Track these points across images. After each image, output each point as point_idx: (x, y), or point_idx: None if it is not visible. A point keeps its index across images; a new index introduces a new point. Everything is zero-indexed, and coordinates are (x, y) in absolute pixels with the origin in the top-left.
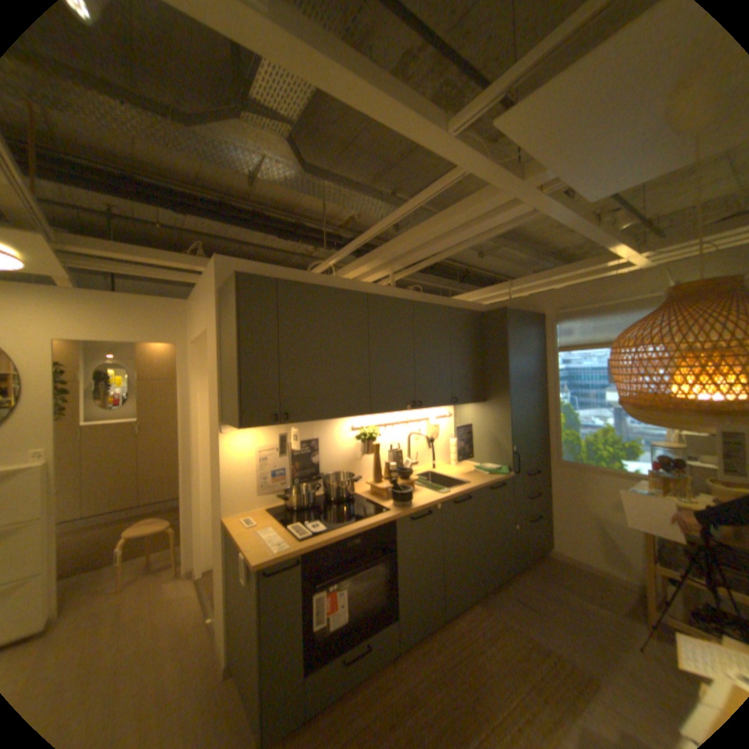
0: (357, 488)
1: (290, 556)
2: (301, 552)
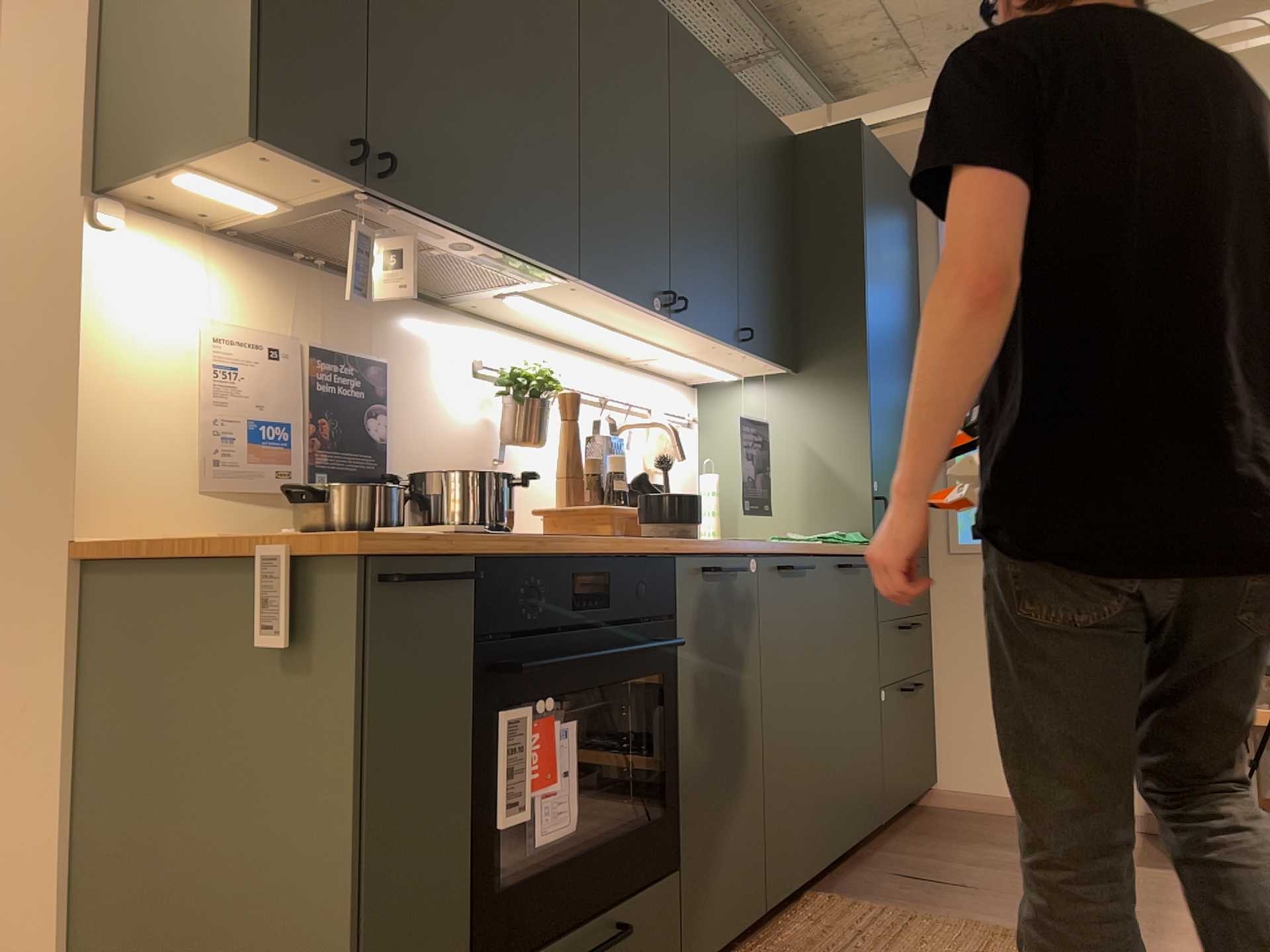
0: None
1: (451, 547)
2: (478, 544)
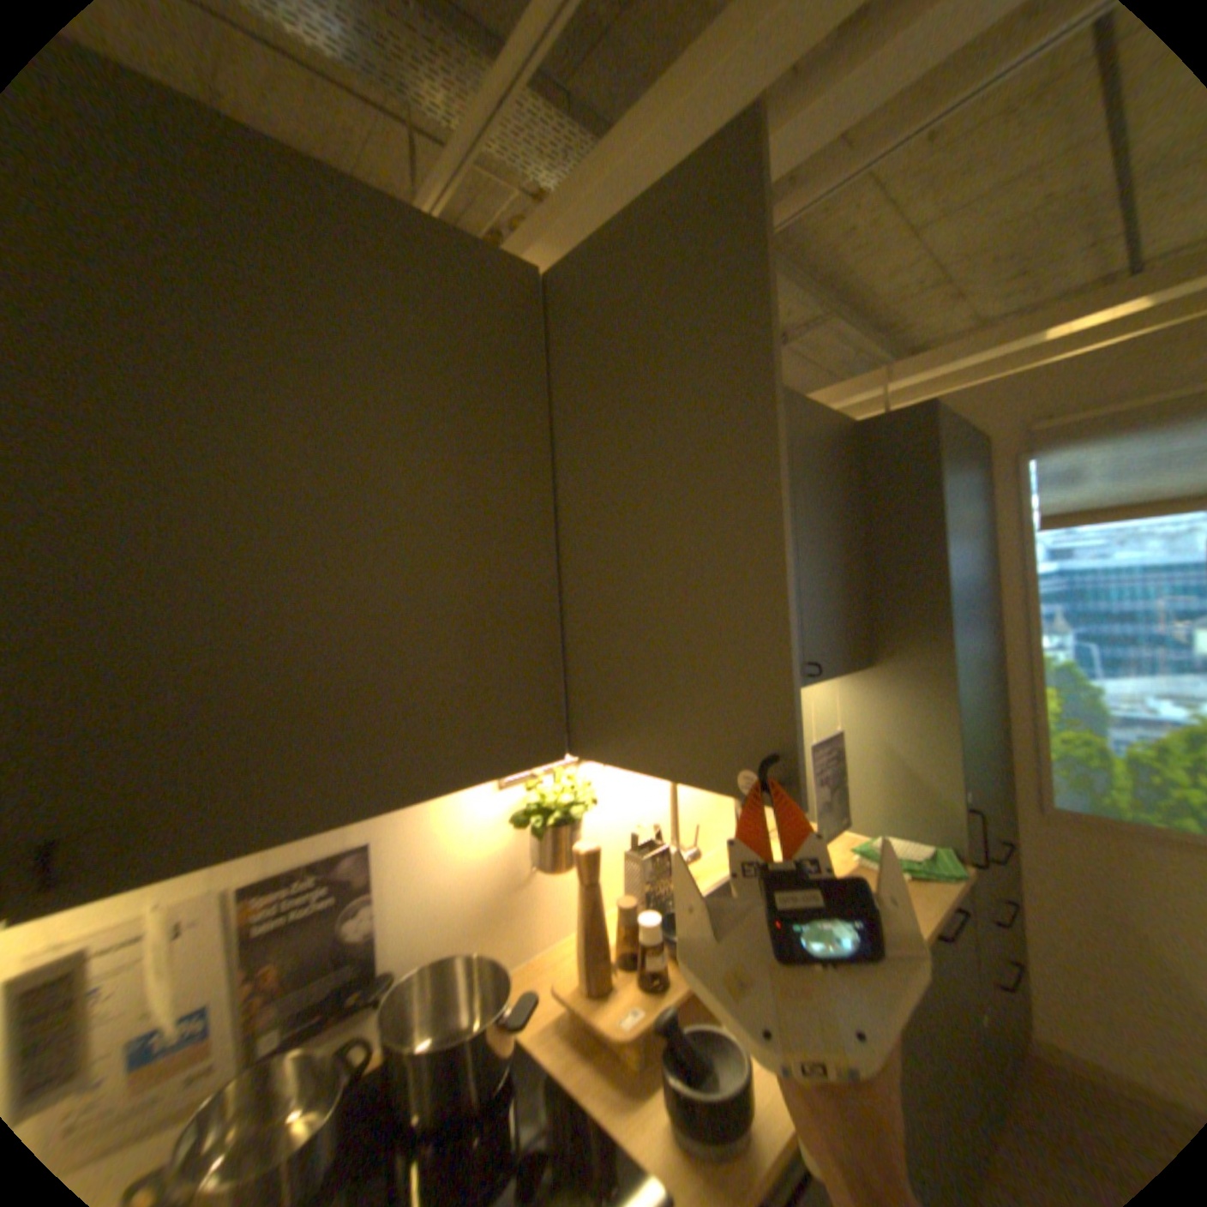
0: (524, 992)
1: None
2: None
